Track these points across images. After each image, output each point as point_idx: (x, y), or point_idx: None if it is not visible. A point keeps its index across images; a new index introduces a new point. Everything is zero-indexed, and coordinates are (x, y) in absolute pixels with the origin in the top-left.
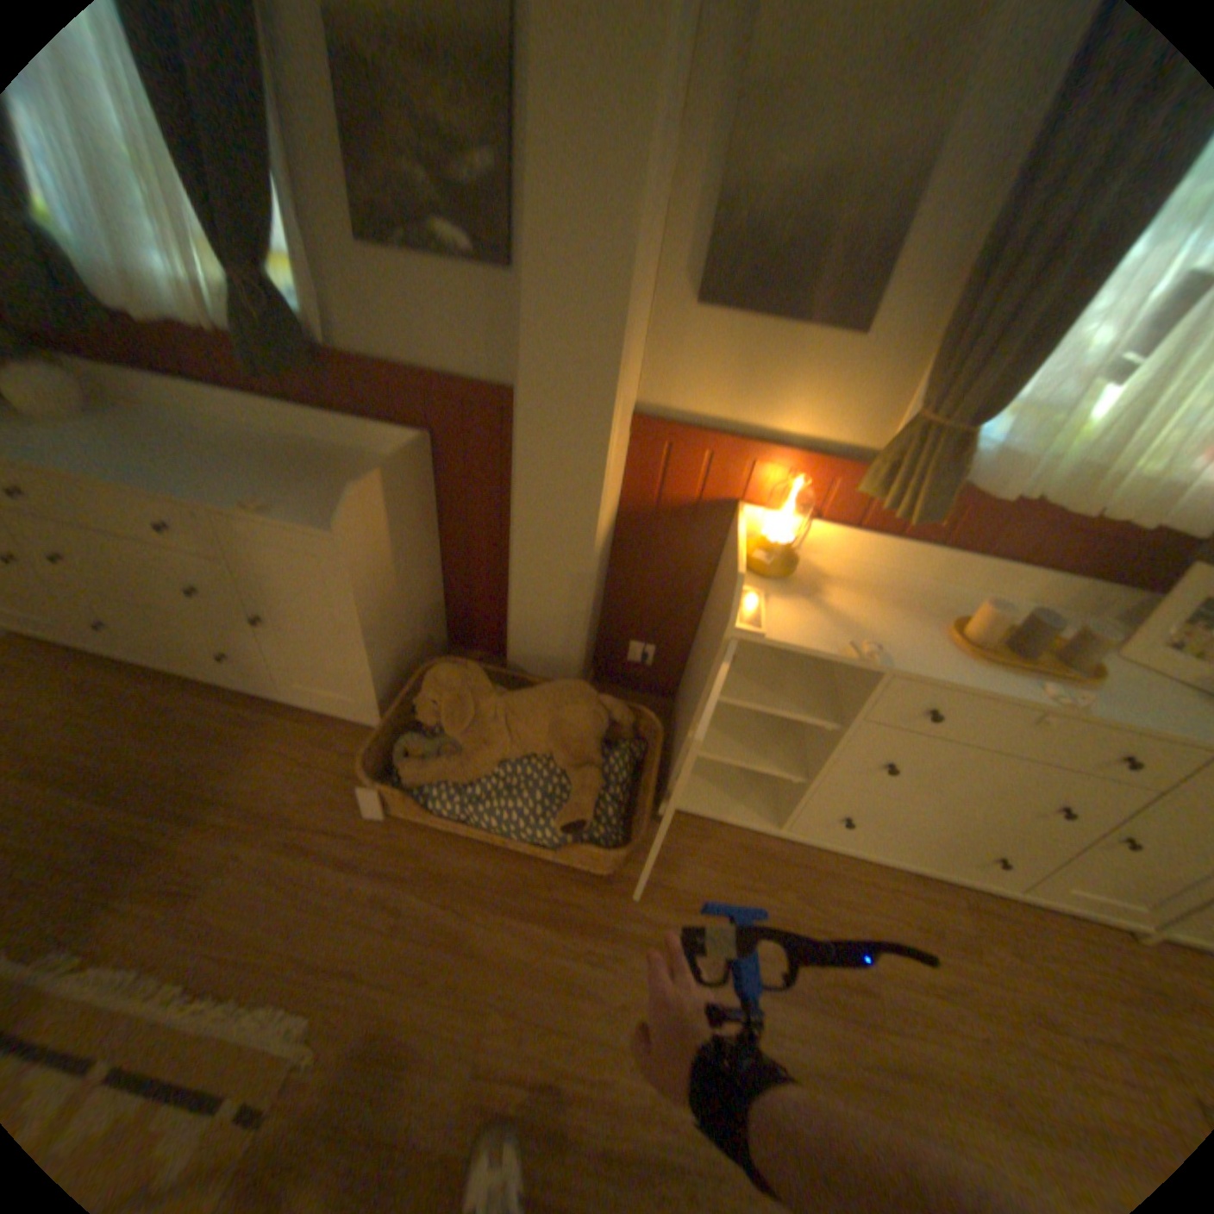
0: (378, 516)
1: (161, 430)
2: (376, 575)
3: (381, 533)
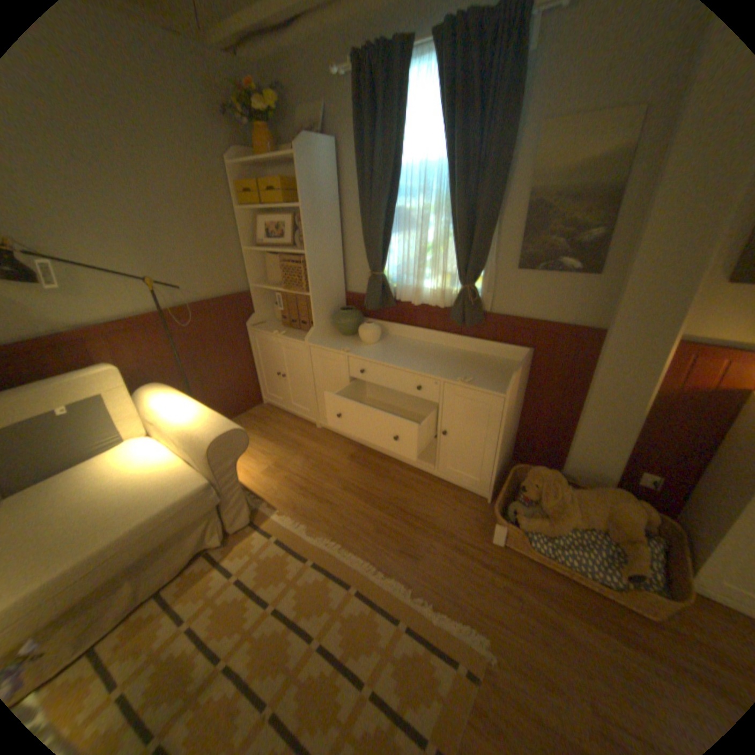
0: (516, 387)
1: (407, 345)
2: (509, 415)
3: (515, 395)
